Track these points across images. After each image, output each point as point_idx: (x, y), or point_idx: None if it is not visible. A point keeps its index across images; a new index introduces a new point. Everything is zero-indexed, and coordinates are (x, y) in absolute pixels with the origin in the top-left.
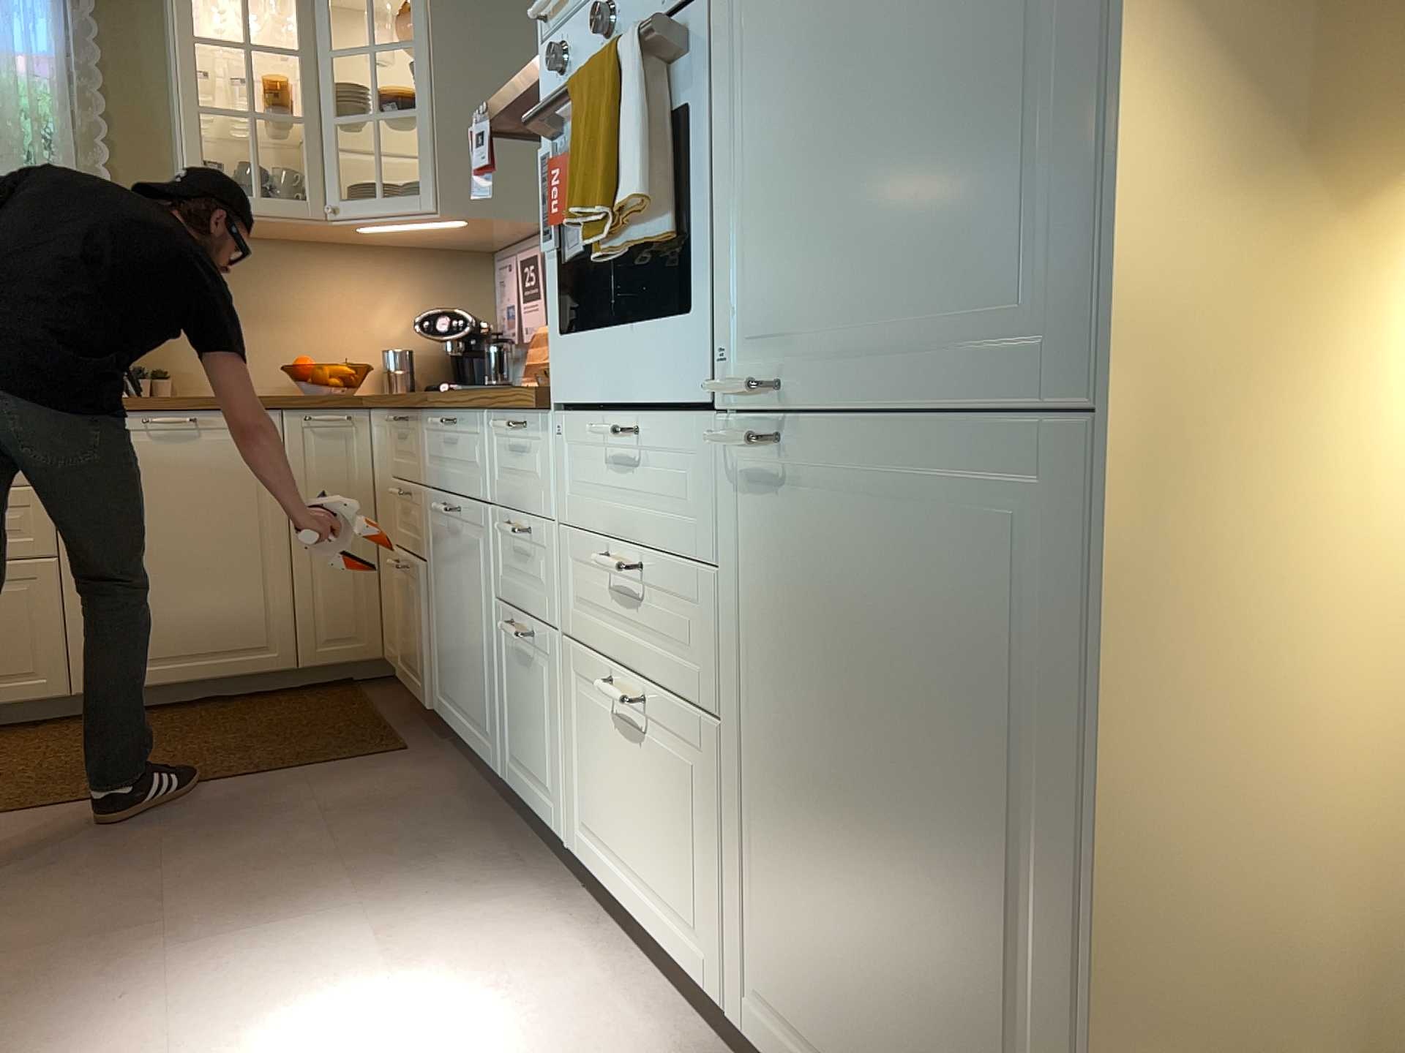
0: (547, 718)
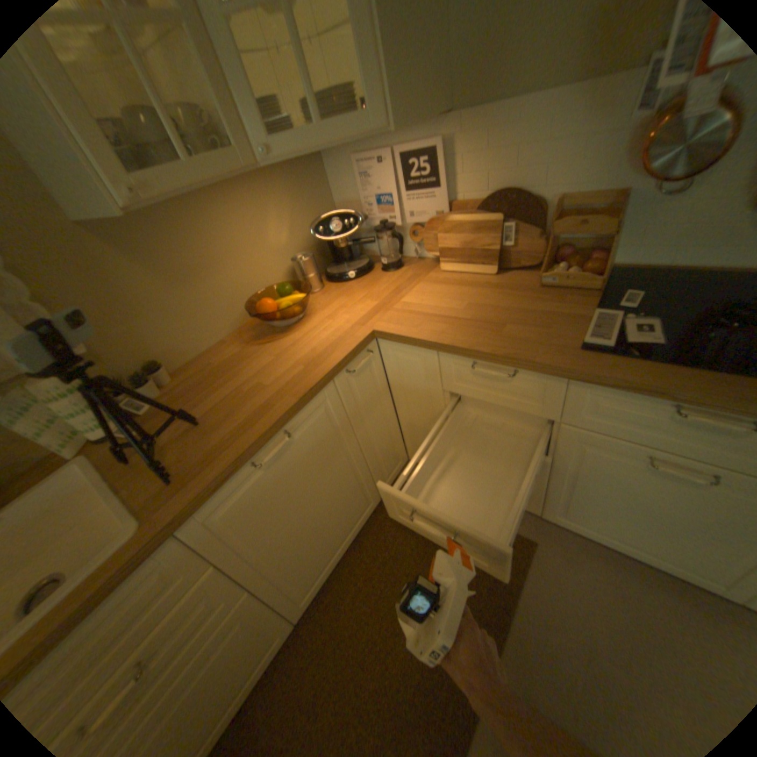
0: None
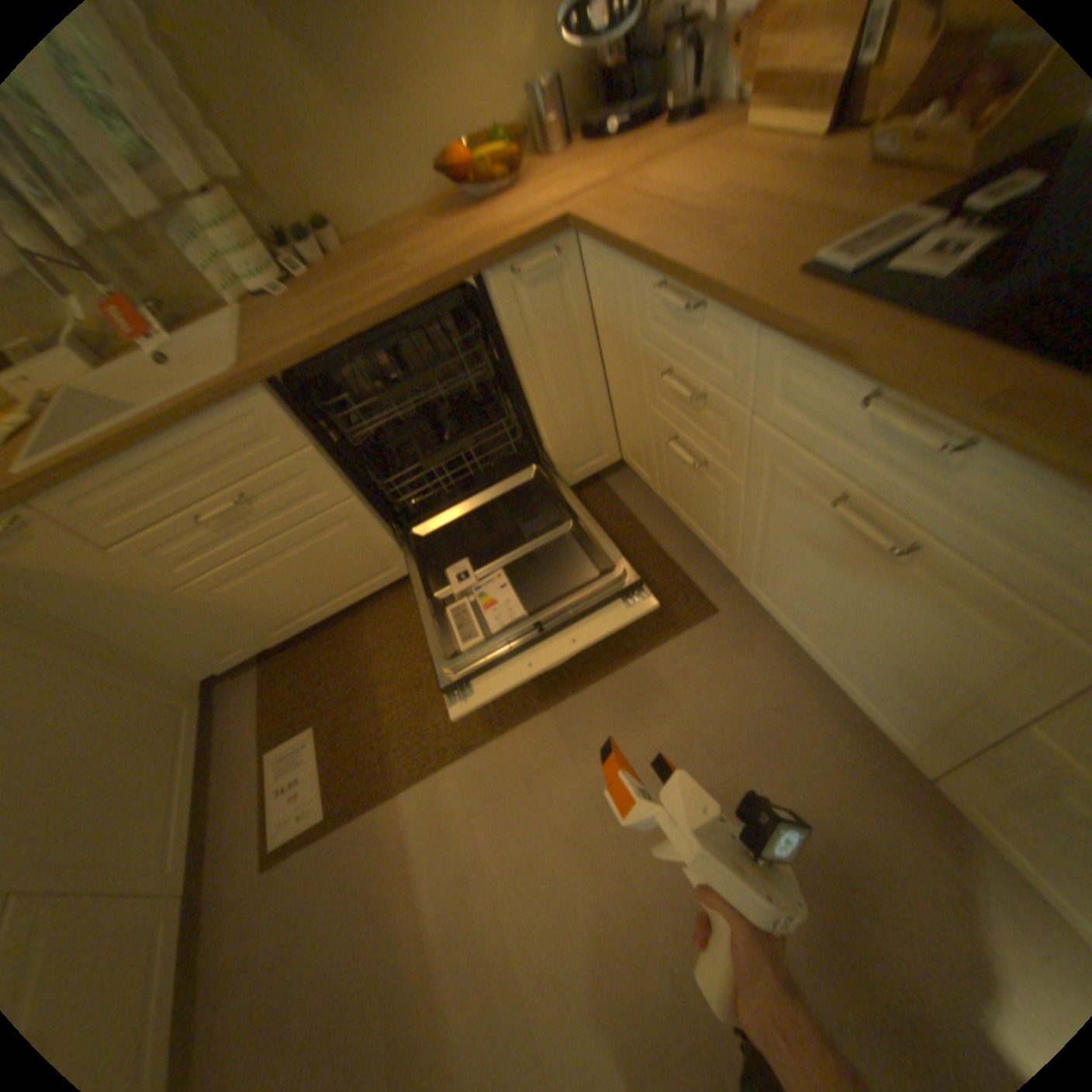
0: None
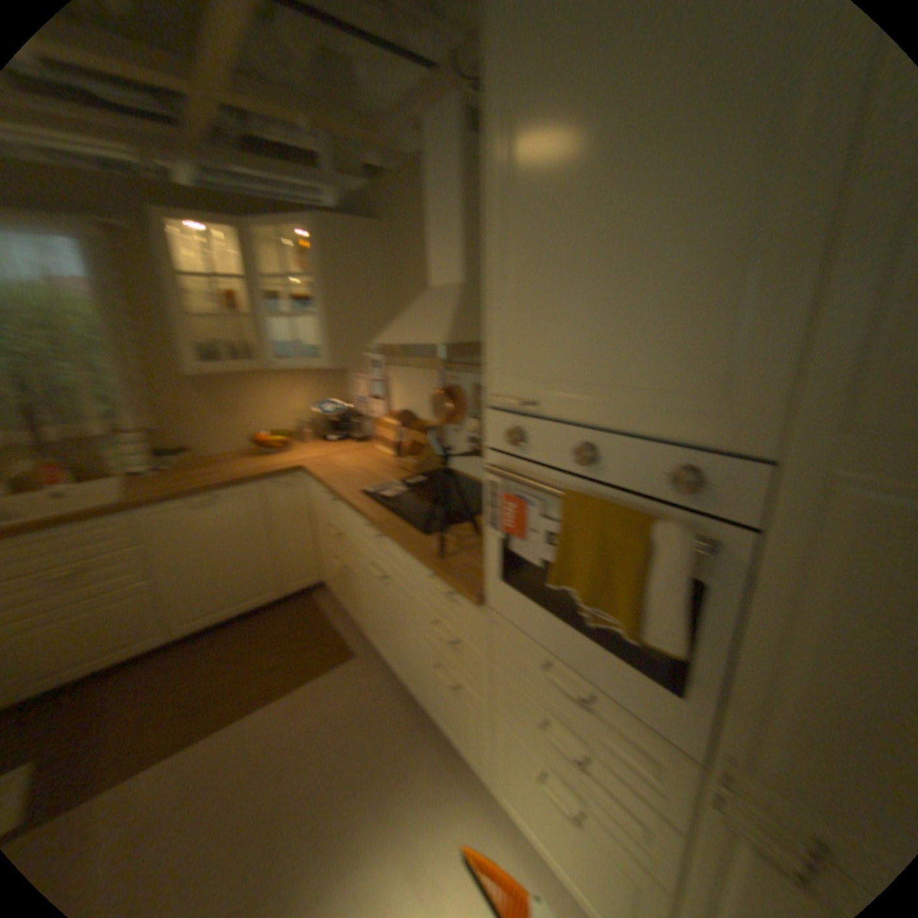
0: (466, 725)
